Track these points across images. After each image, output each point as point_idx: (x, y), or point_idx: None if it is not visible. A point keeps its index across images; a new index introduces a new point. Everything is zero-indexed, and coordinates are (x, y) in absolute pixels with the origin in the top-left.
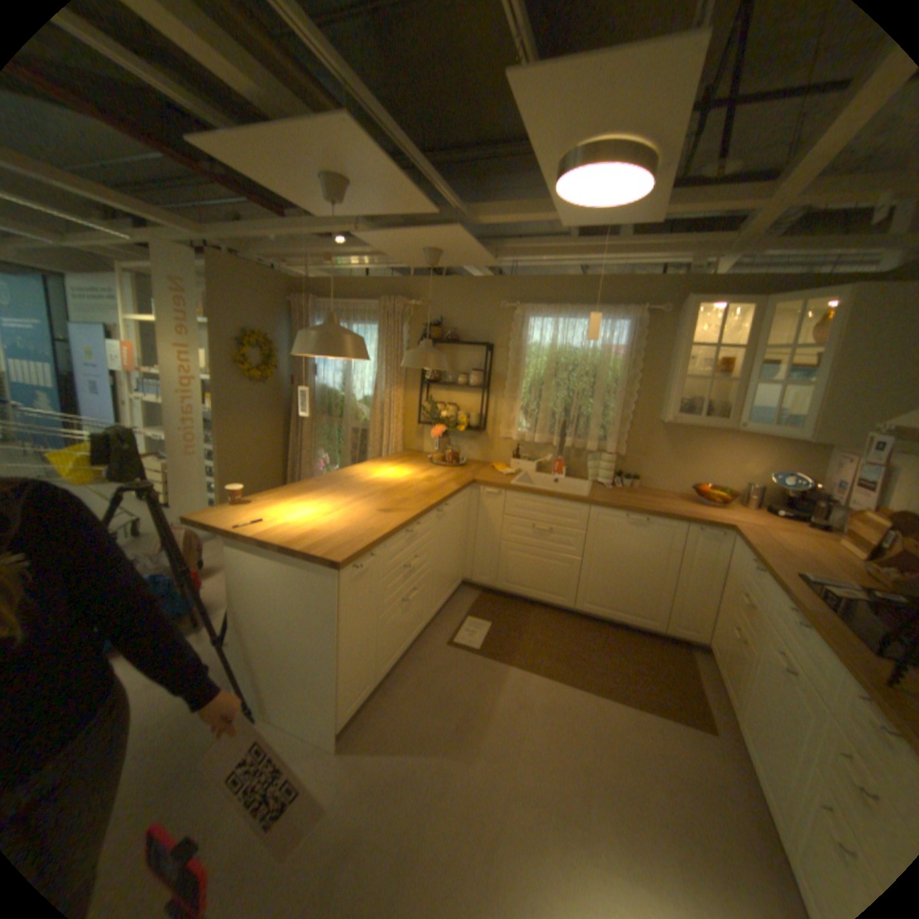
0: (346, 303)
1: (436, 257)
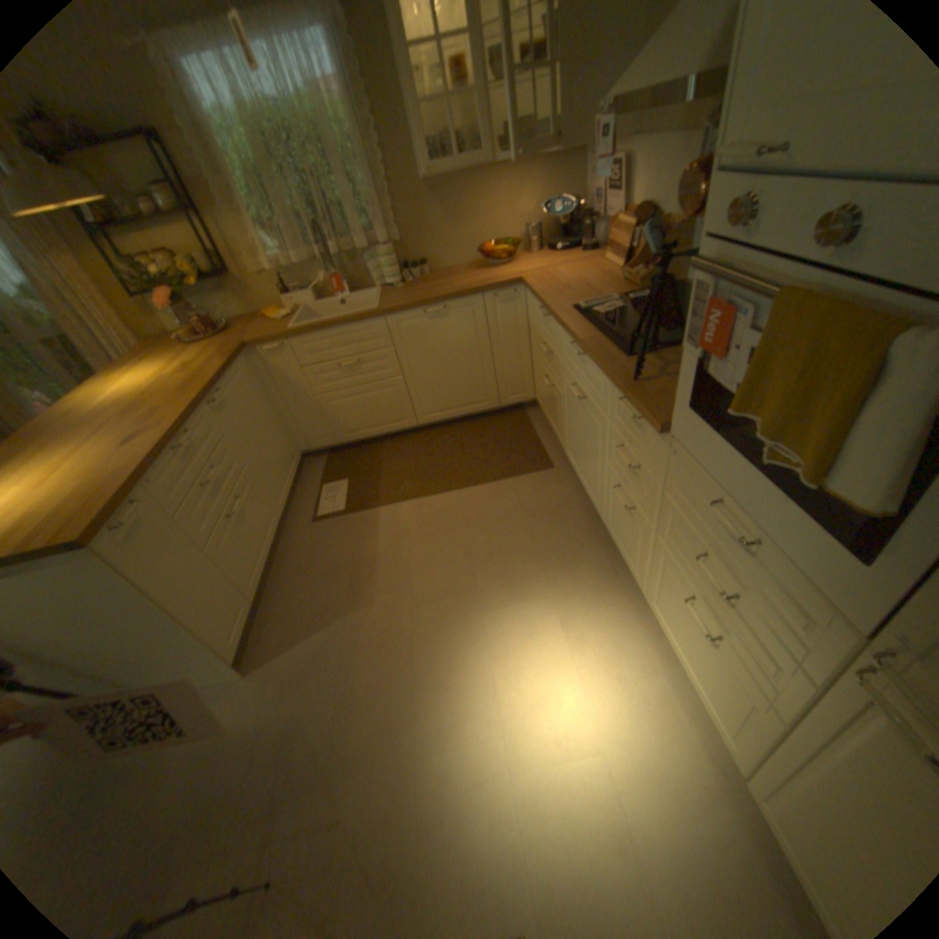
0: None
1: None
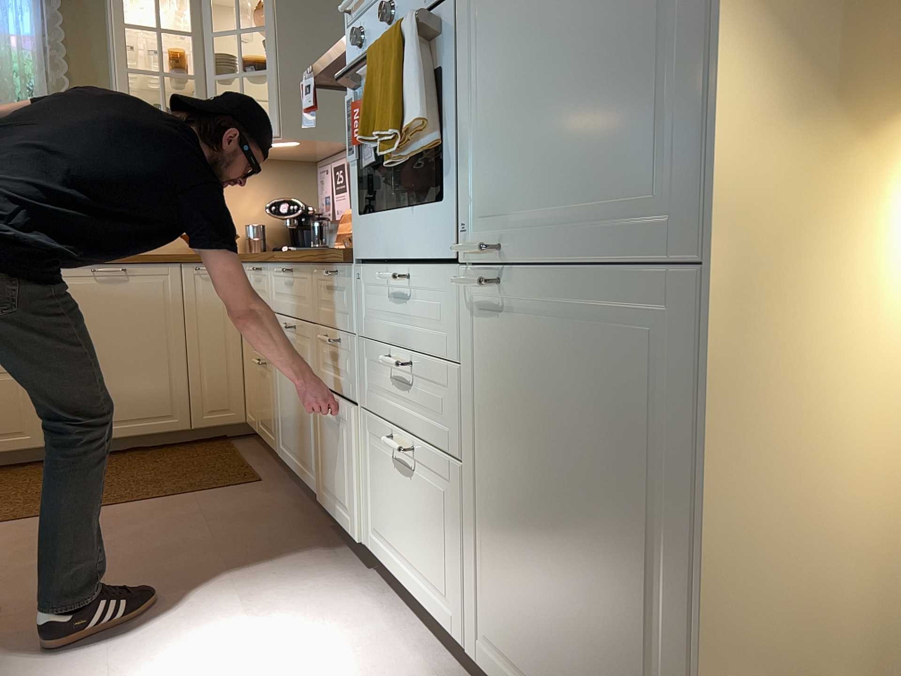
0: None
1: None
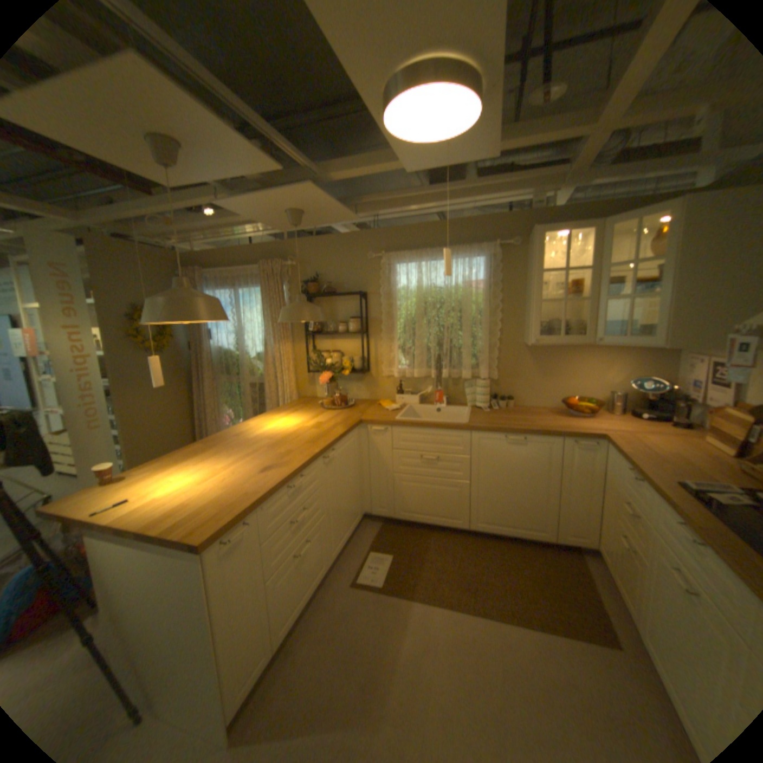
0: (230, 270)
1: (300, 218)
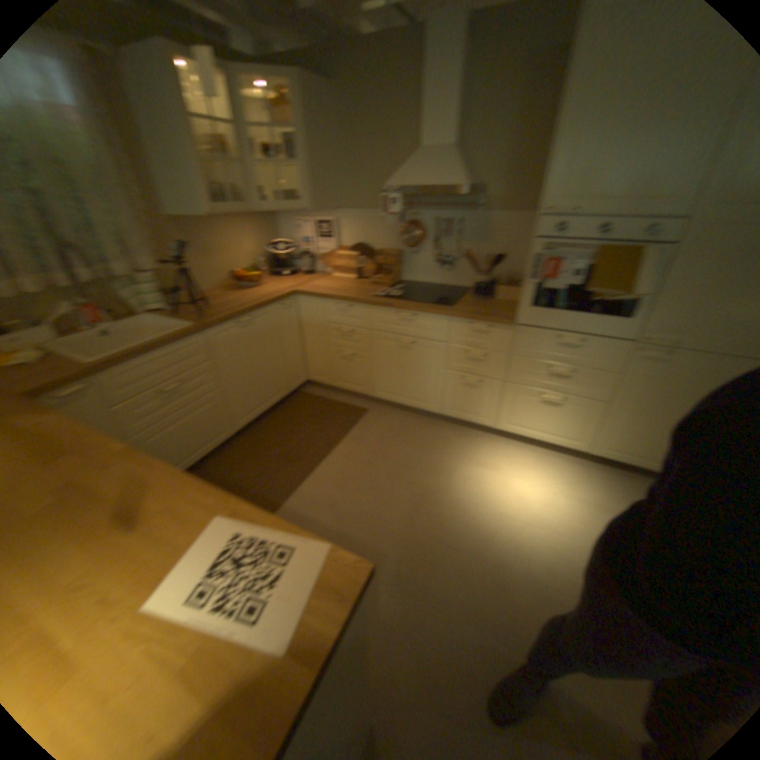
0: None
1: None
